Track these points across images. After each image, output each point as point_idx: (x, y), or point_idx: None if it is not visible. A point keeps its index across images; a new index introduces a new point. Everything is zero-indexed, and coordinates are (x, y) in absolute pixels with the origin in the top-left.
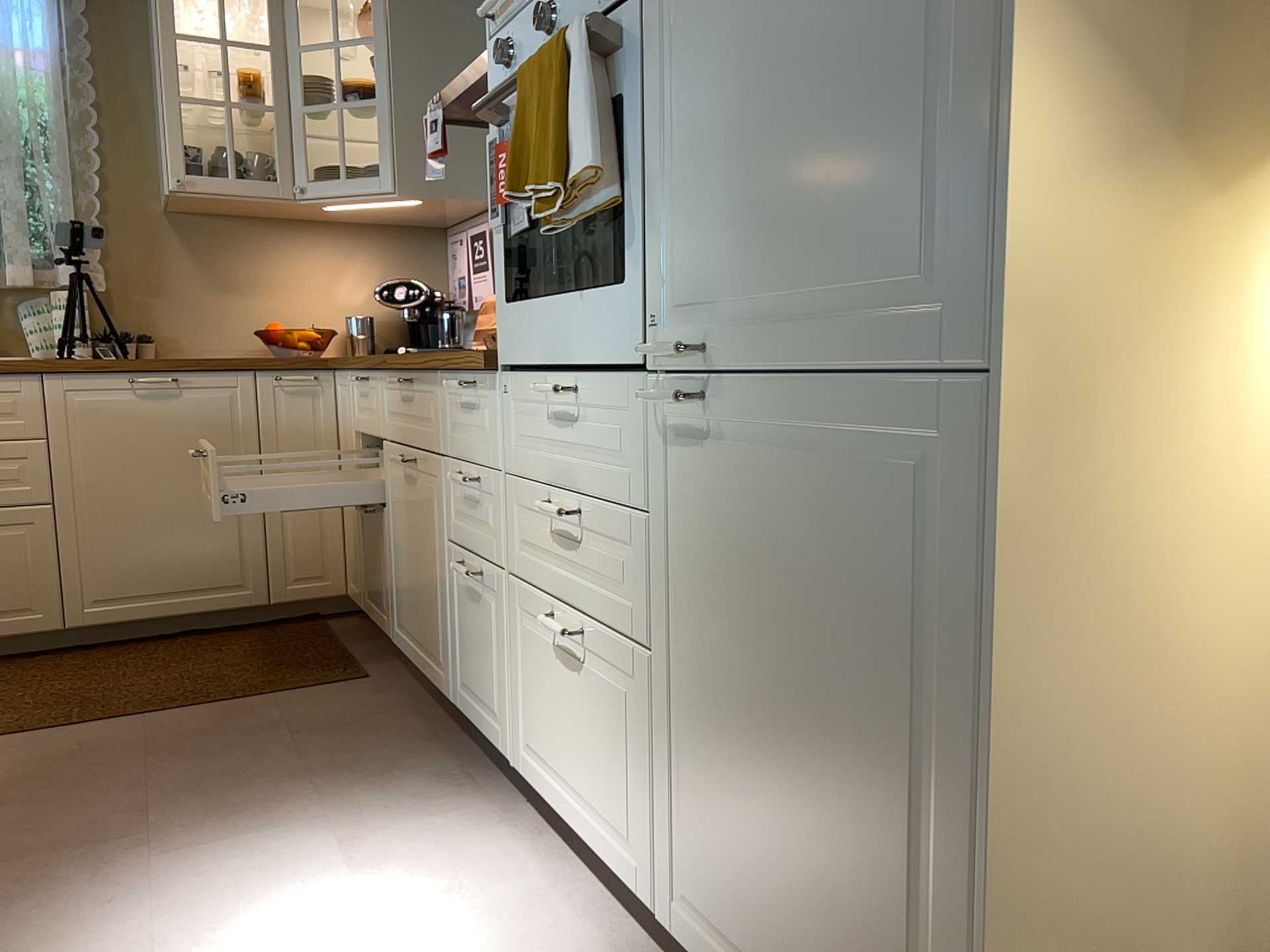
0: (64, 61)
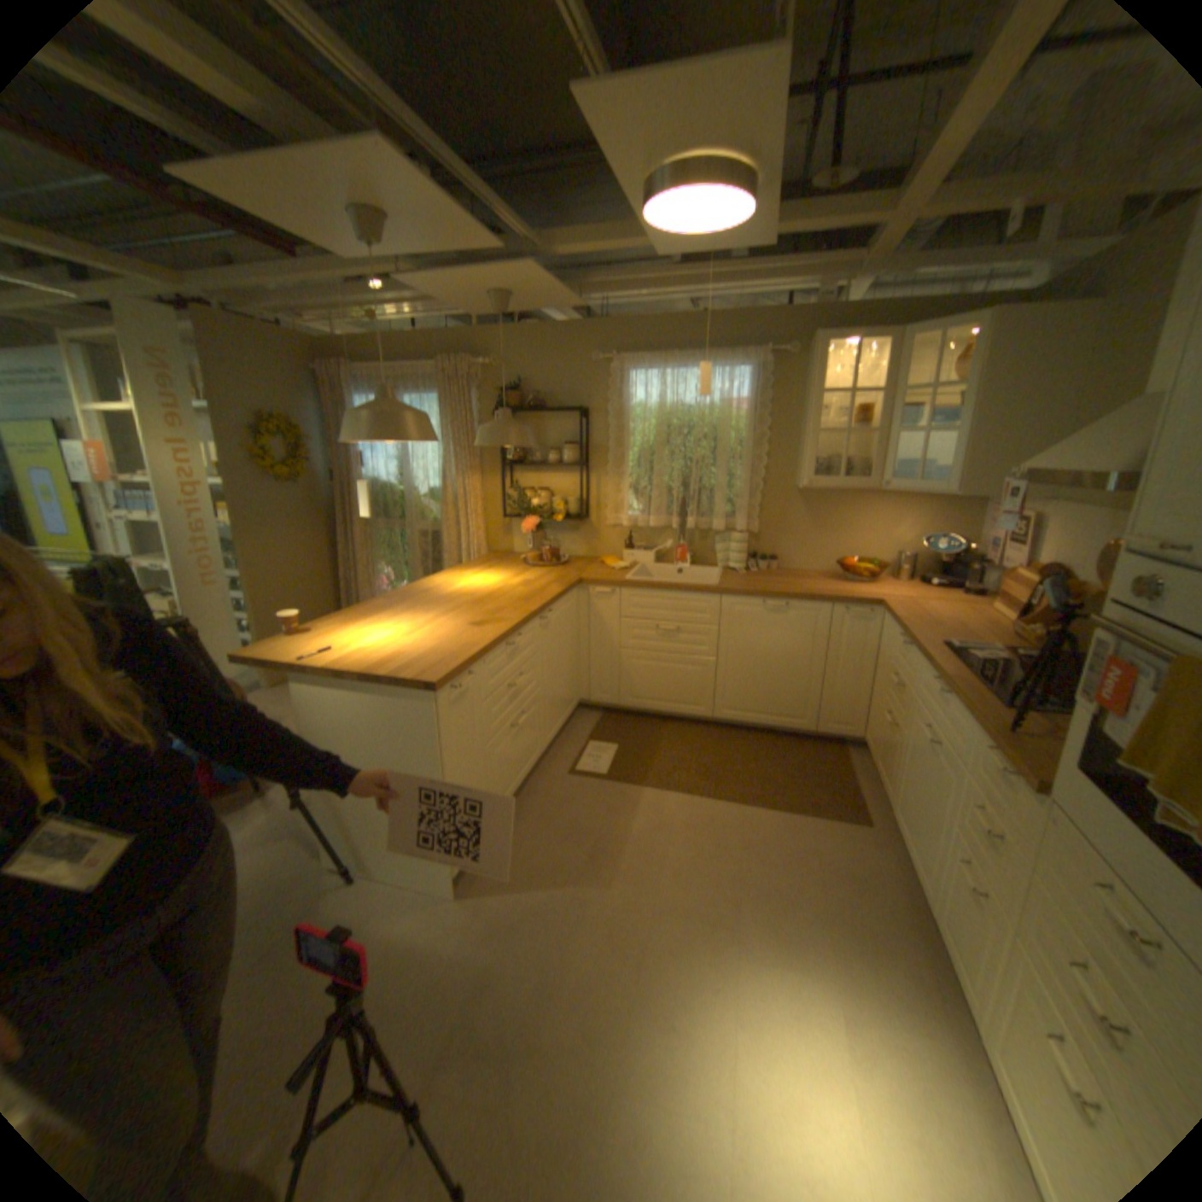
0: (756, 403)
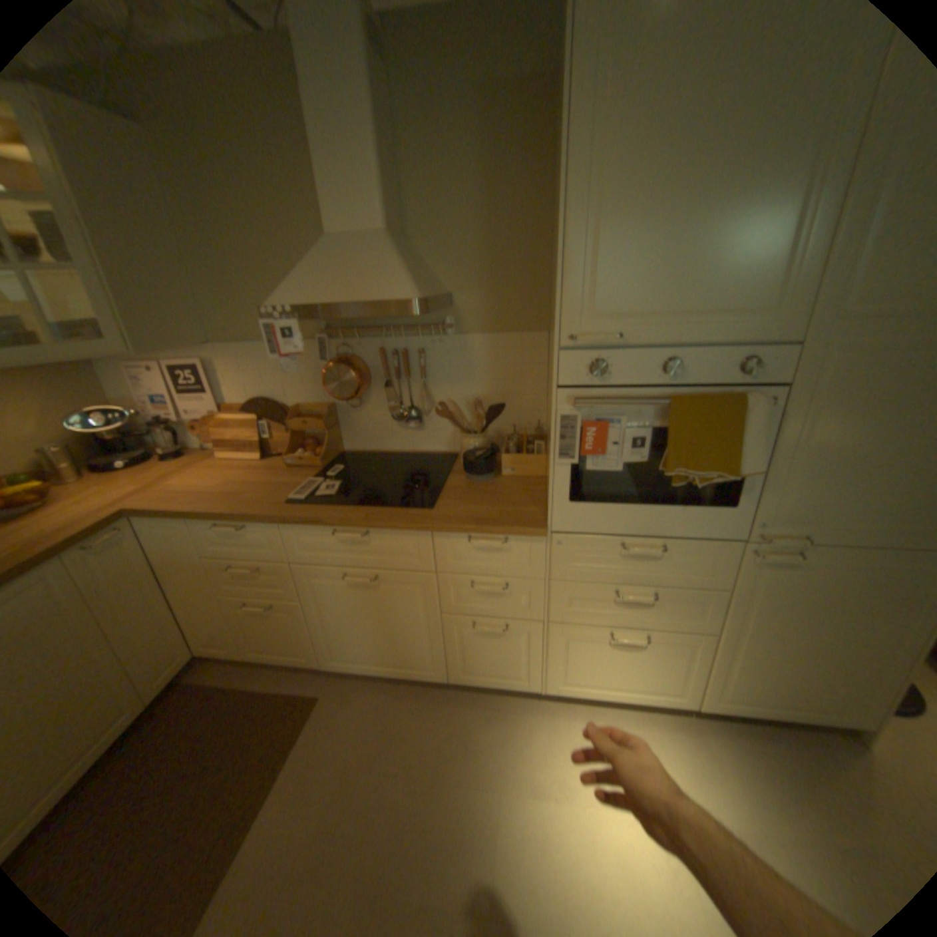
0: None
